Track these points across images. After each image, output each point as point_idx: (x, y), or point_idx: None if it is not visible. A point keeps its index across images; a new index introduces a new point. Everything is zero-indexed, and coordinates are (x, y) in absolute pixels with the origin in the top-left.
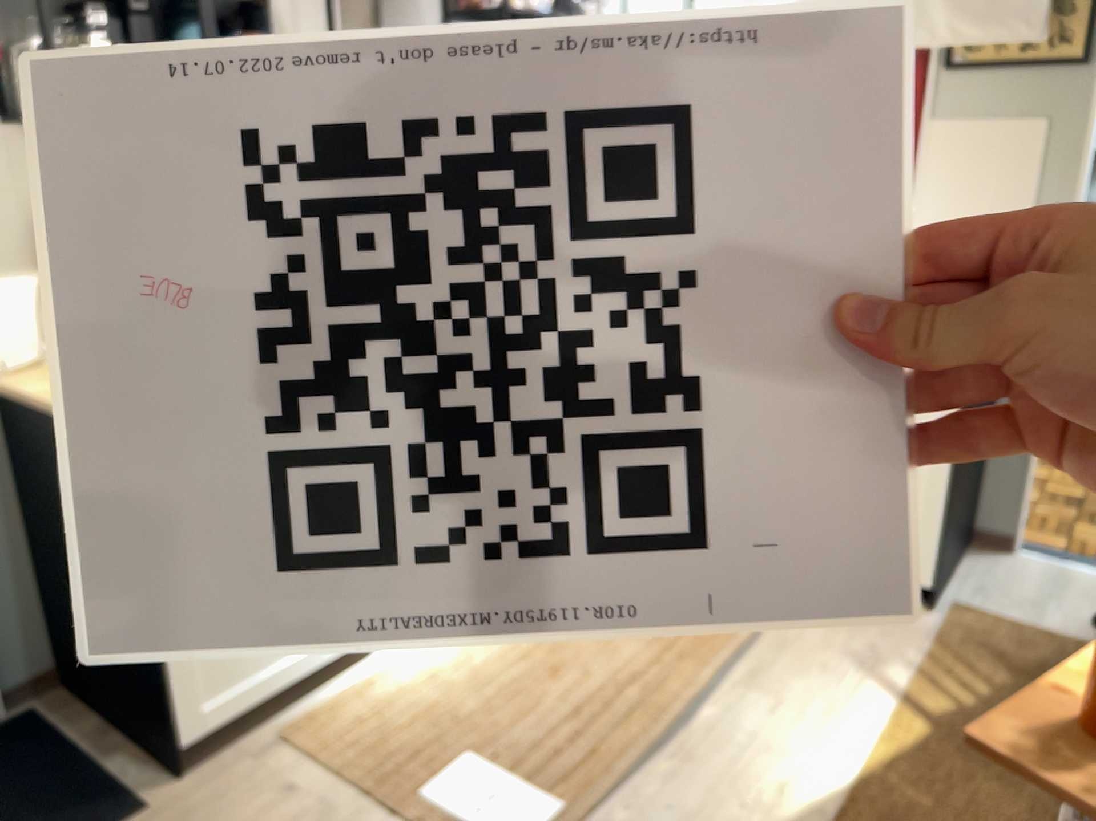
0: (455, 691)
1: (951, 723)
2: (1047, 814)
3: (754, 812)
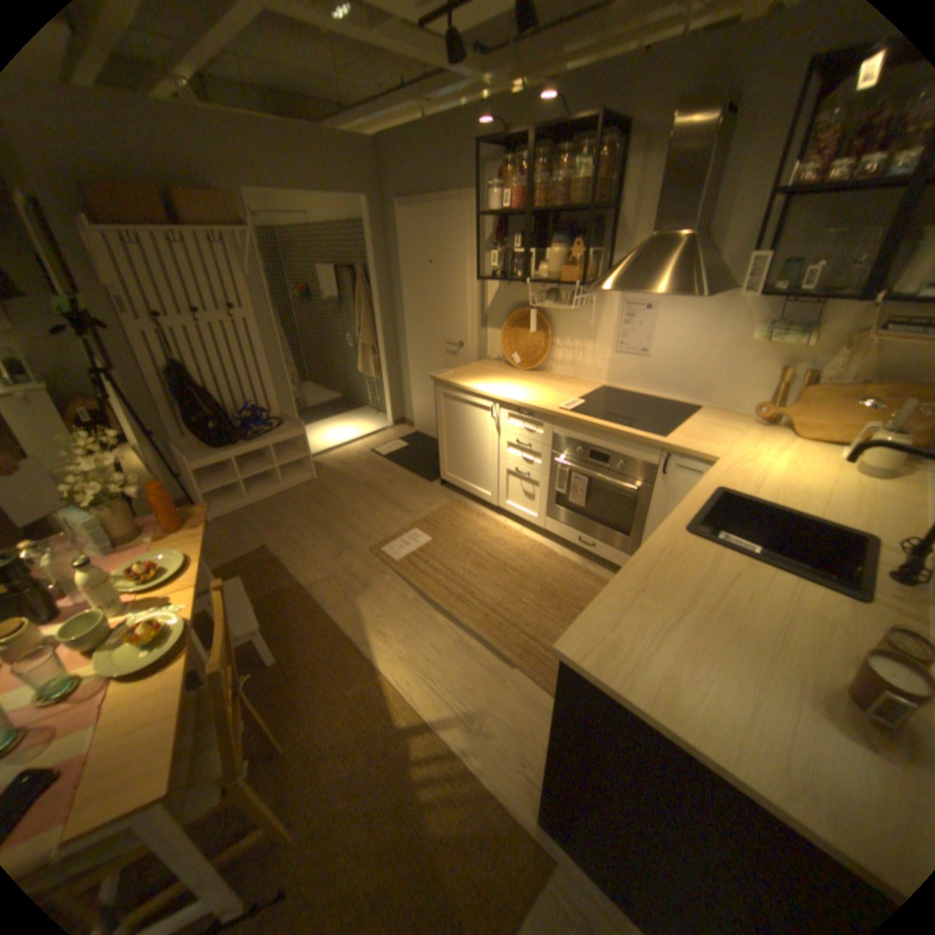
0: (471, 535)
1: (399, 743)
2: (316, 753)
3: (375, 619)
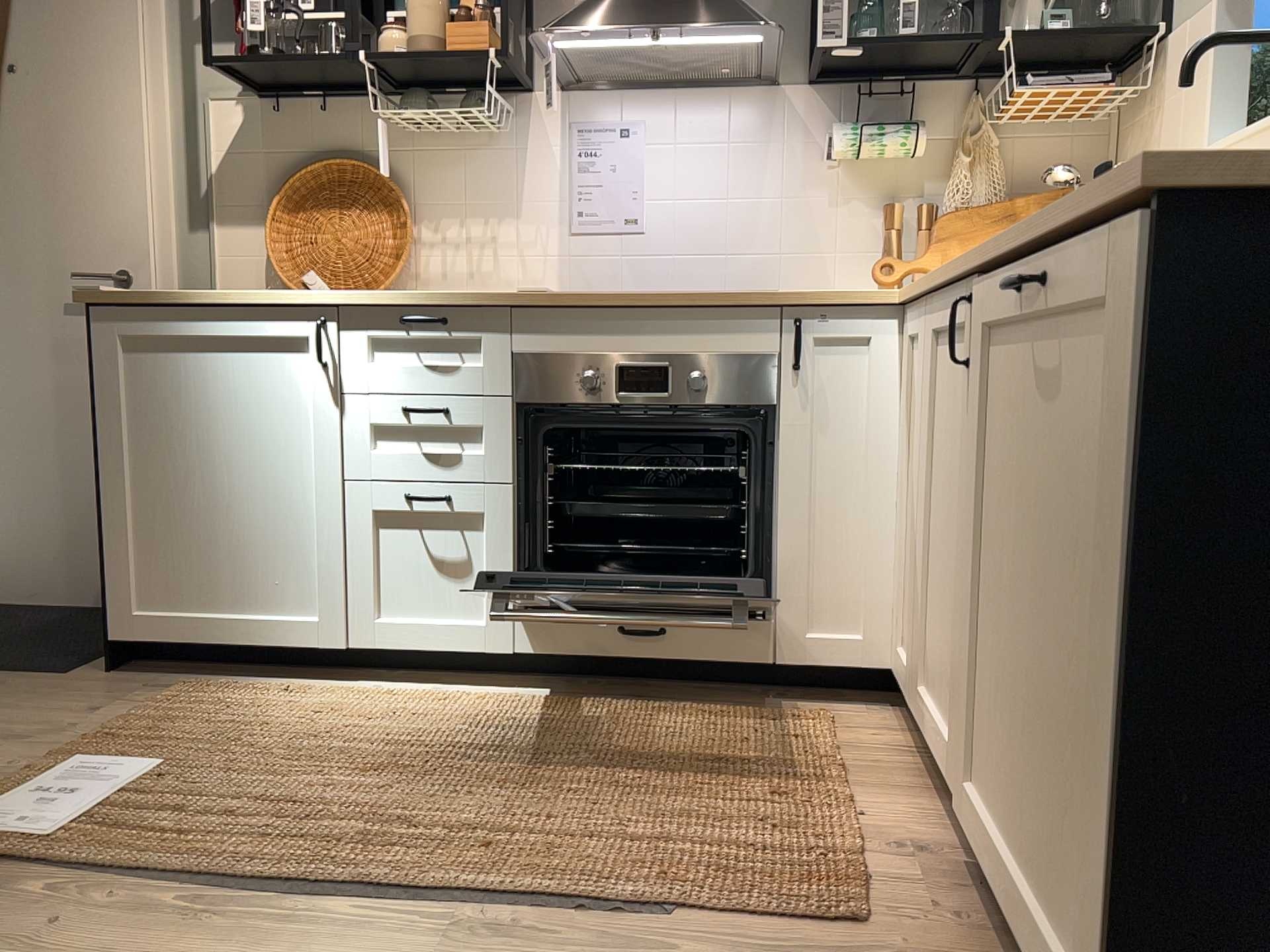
0: (302, 729)
1: None
2: None
3: None
